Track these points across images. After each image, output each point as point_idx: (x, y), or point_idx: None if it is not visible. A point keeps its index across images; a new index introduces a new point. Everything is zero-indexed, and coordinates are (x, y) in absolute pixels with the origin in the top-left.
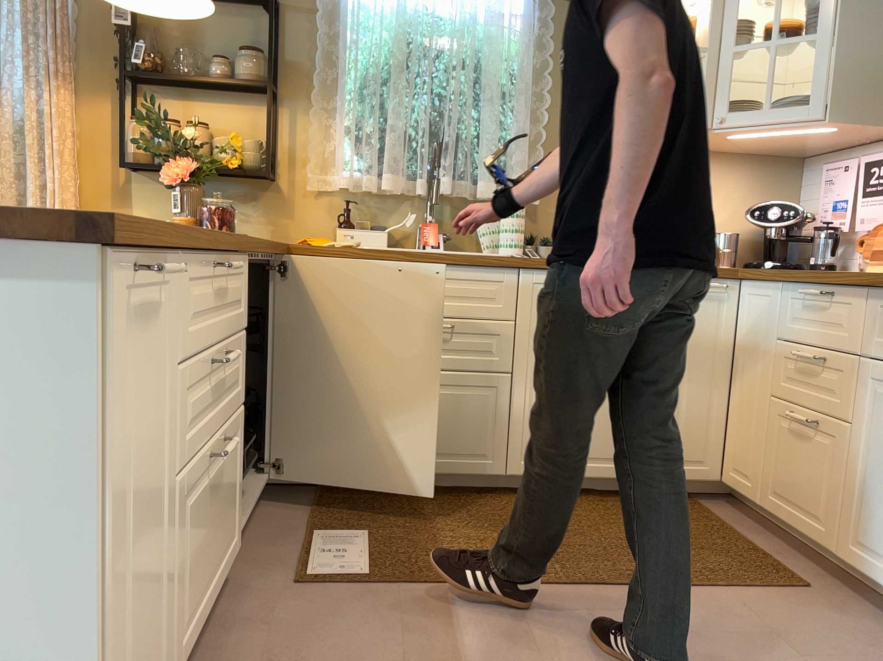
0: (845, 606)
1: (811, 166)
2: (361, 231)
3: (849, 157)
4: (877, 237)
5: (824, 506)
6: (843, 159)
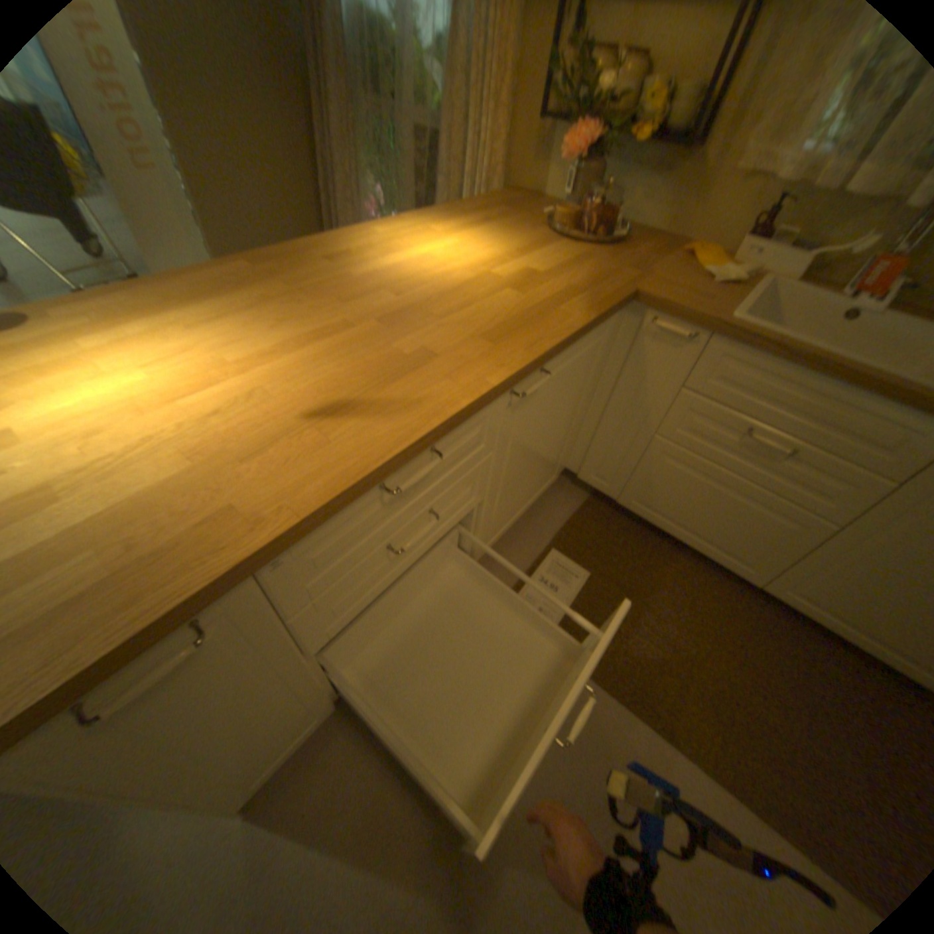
0: None
1: None
2: (776, 245)
3: None
4: None
5: None
6: None
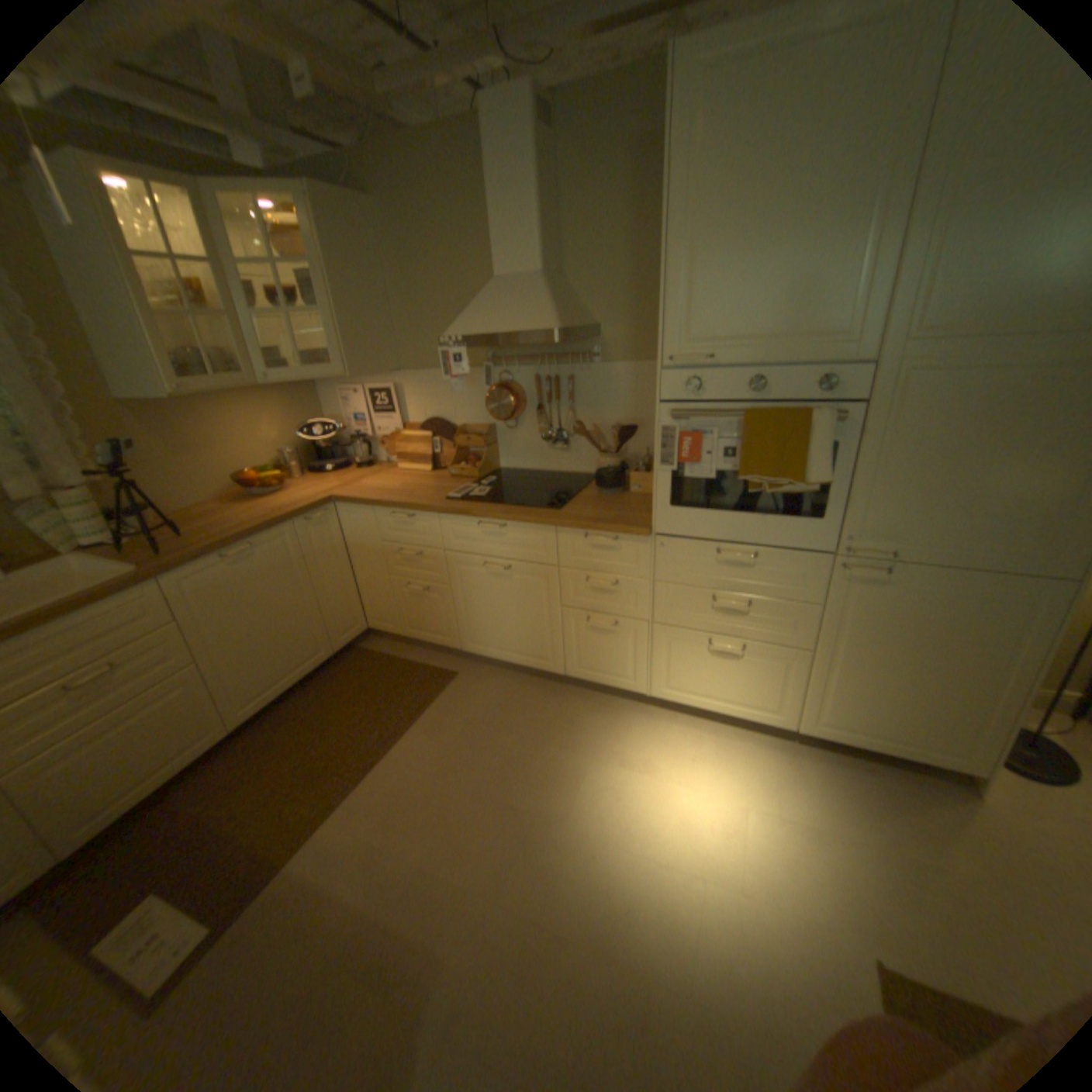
0: (476, 673)
1: (321, 382)
2: None
3: (350, 380)
4: (393, 442)
5: (446, 628)
6: (345, 380)
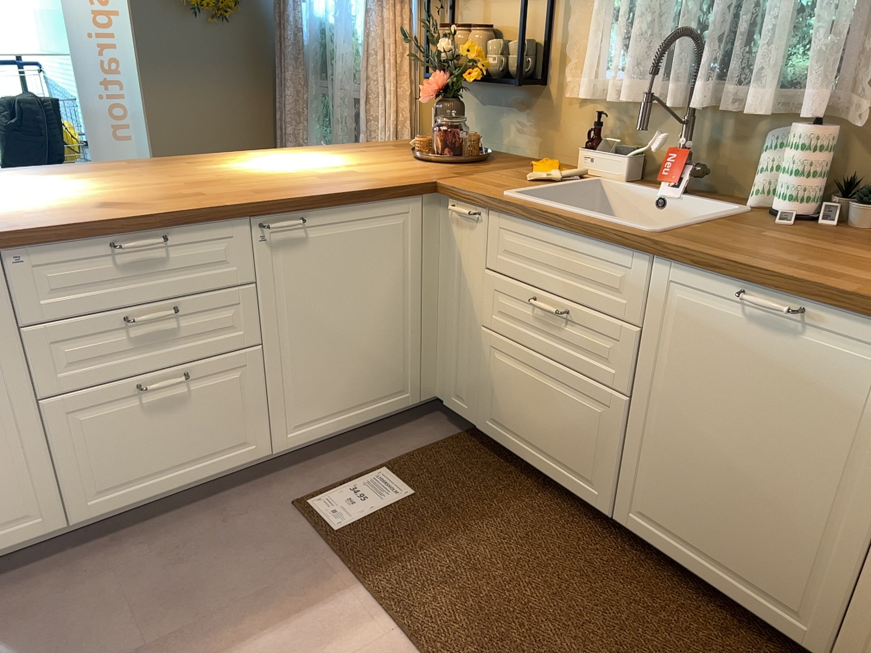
0: None
1: None
2: (599, 155)
3: None
4: None
5: None
6: None
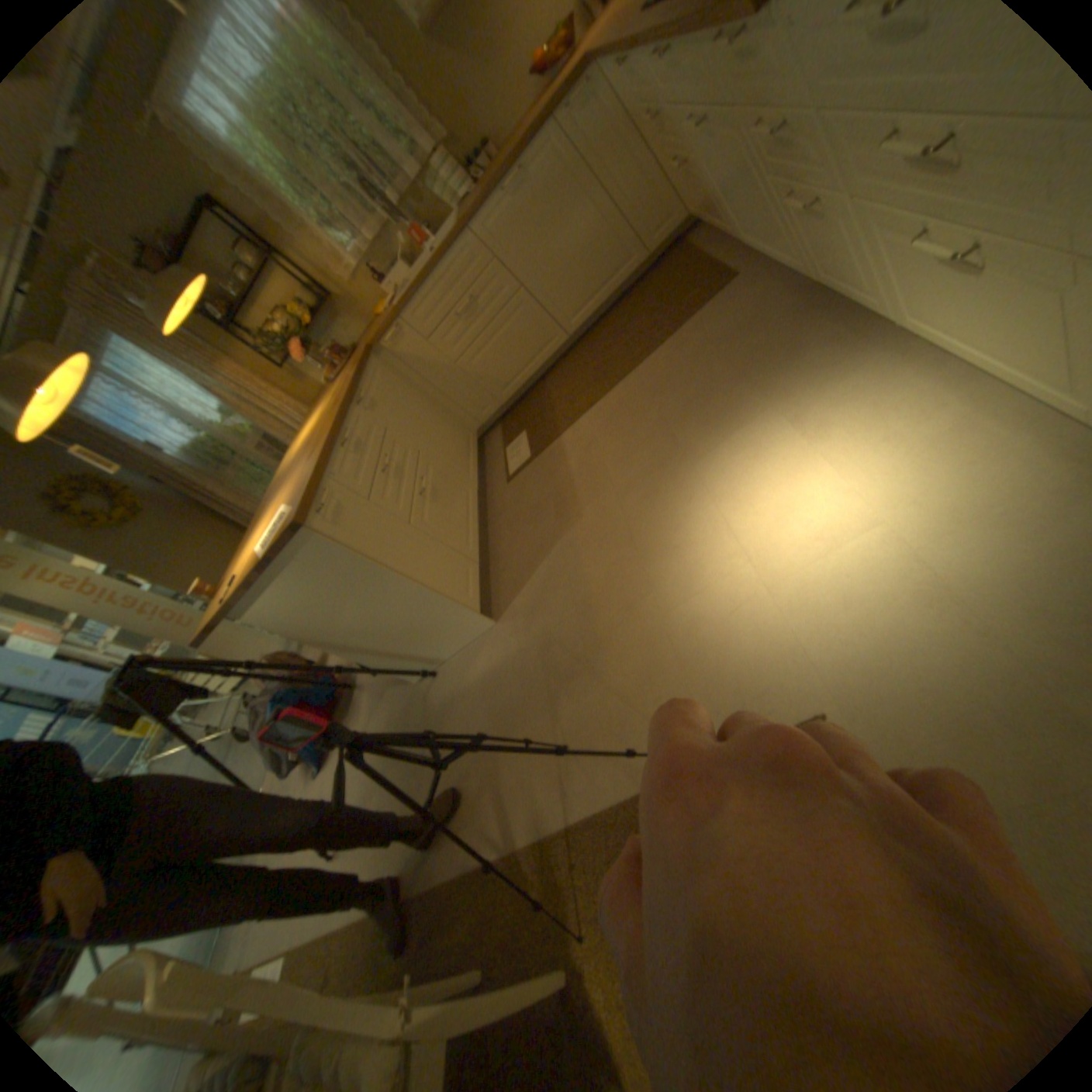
0: (756, 269)
1: None
2: (390, 274)
3: None
4: None
5: (722, 210)
6: None
